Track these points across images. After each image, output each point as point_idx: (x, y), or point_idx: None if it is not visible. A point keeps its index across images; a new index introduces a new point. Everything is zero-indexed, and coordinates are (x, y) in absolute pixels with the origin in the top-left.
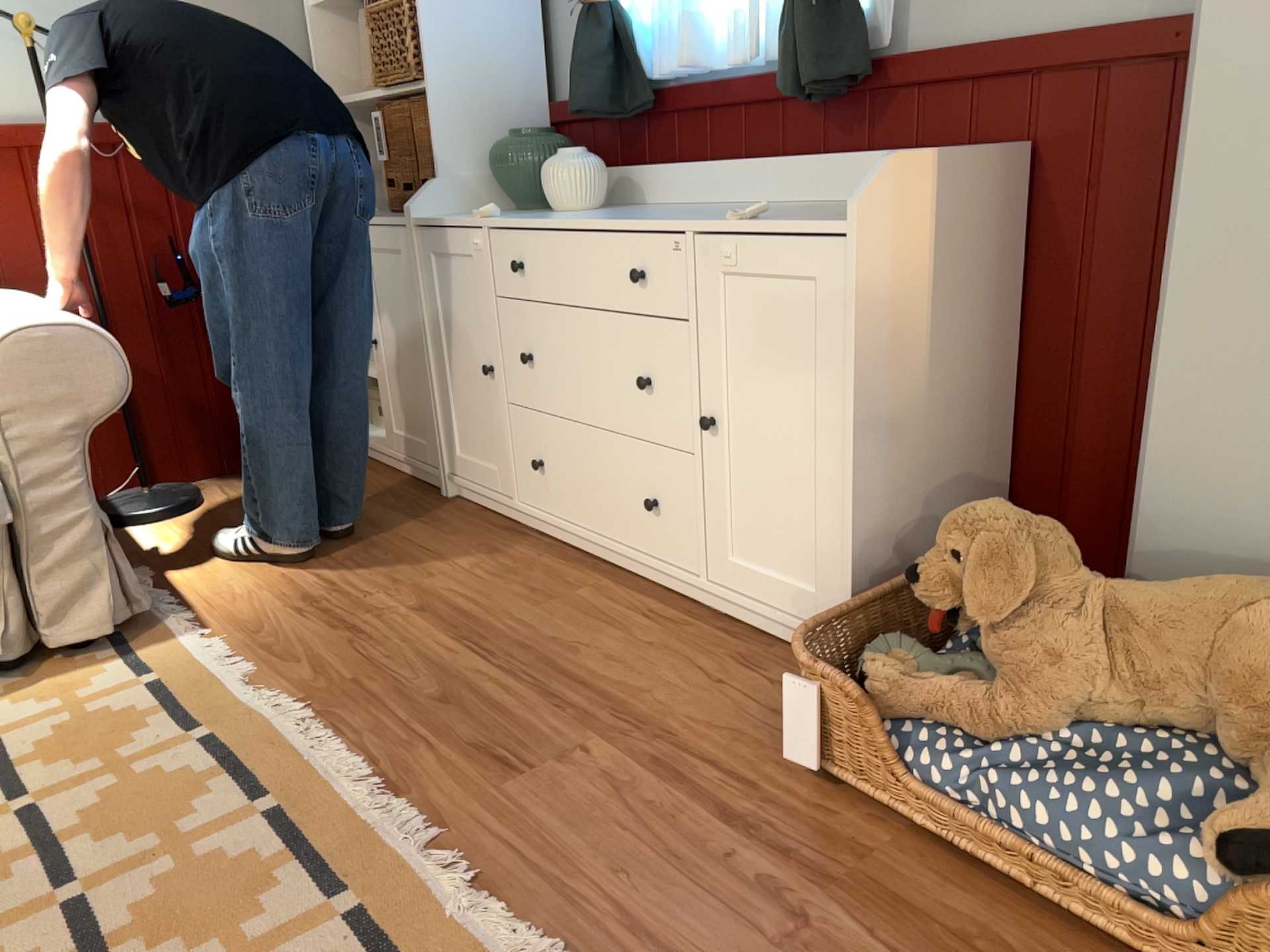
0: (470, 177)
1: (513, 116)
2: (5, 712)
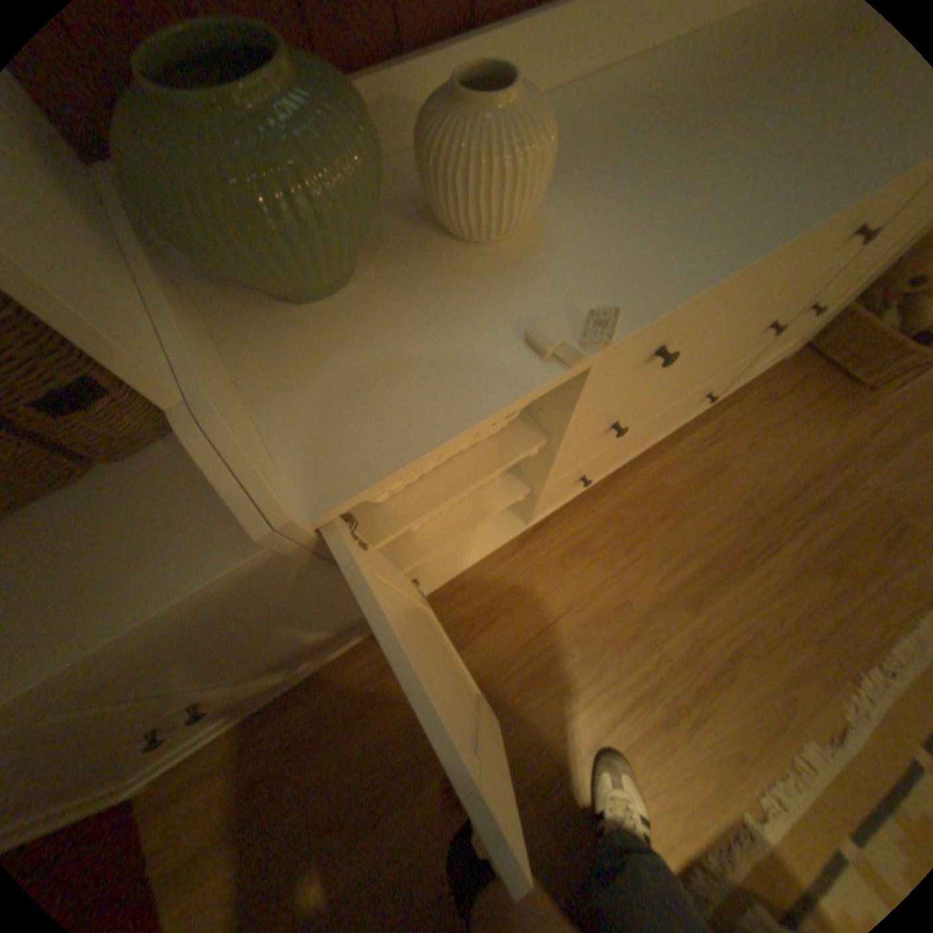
0: (160, 307)
1: None
2: None
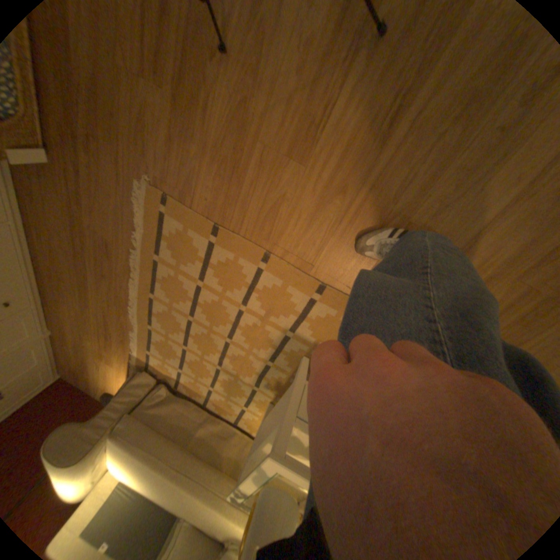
0: None
1: None
2: (172, 373)
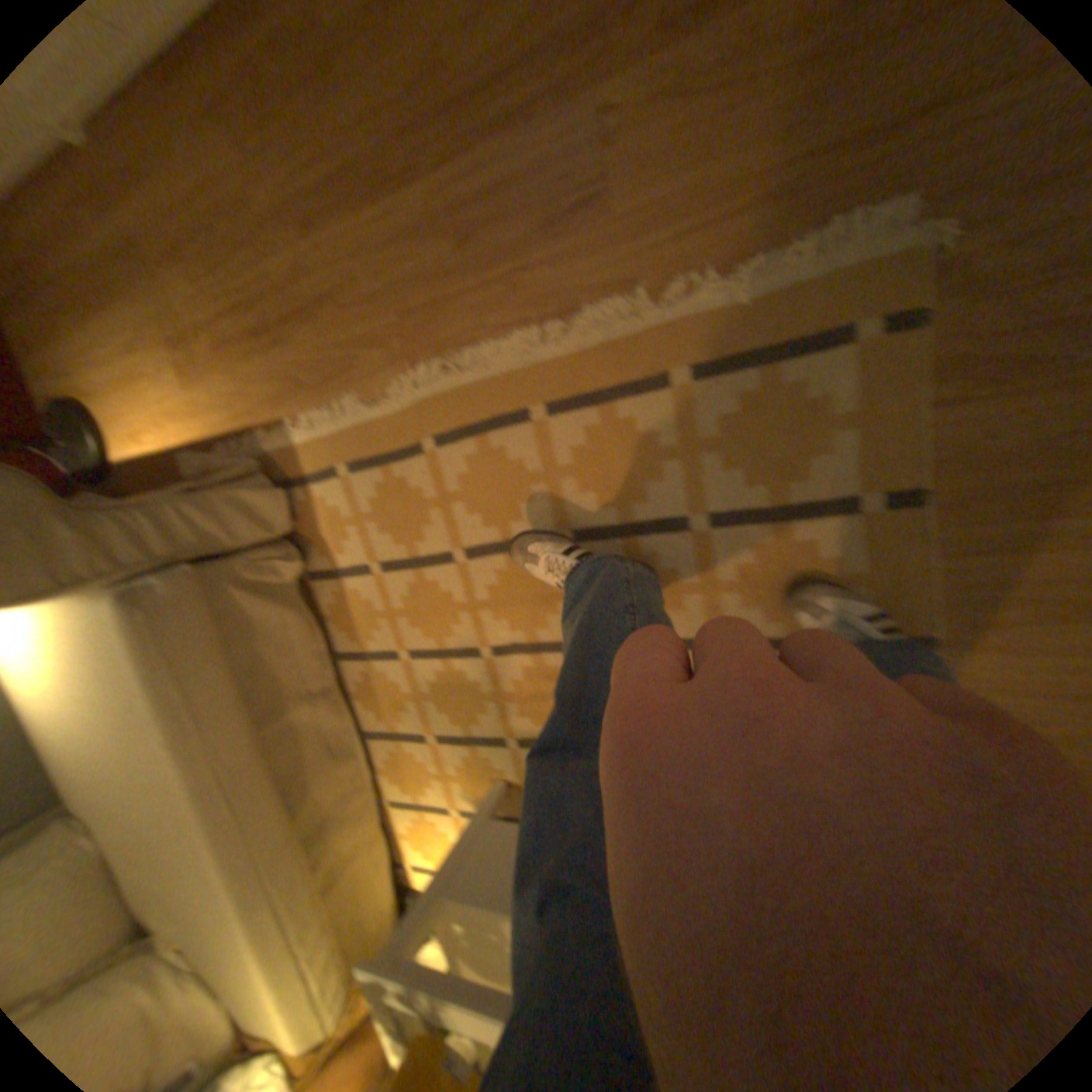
0: None
1: None
2: (351, 557)
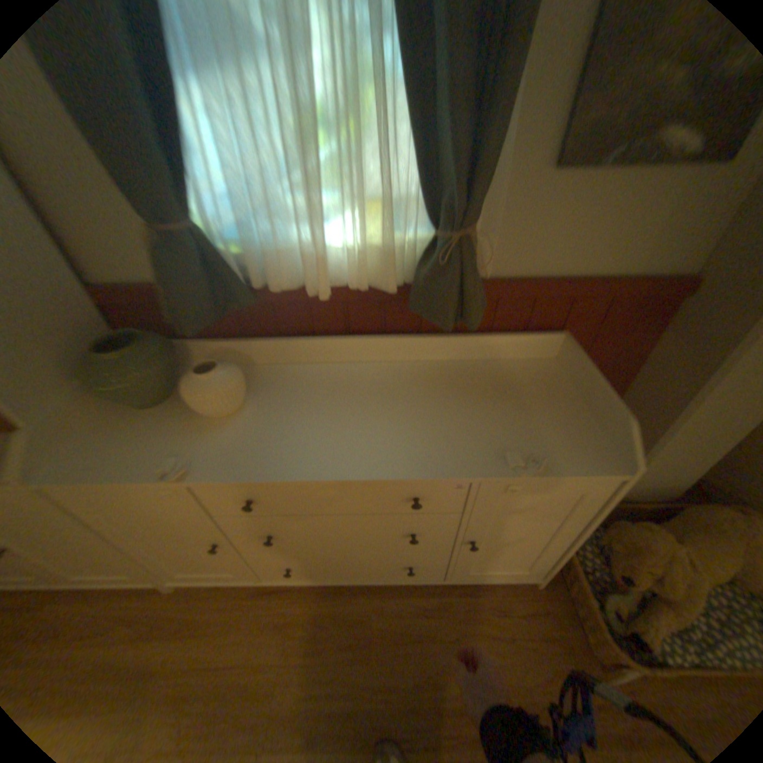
0: (60, 397)
1: (64, 316)
2: None
